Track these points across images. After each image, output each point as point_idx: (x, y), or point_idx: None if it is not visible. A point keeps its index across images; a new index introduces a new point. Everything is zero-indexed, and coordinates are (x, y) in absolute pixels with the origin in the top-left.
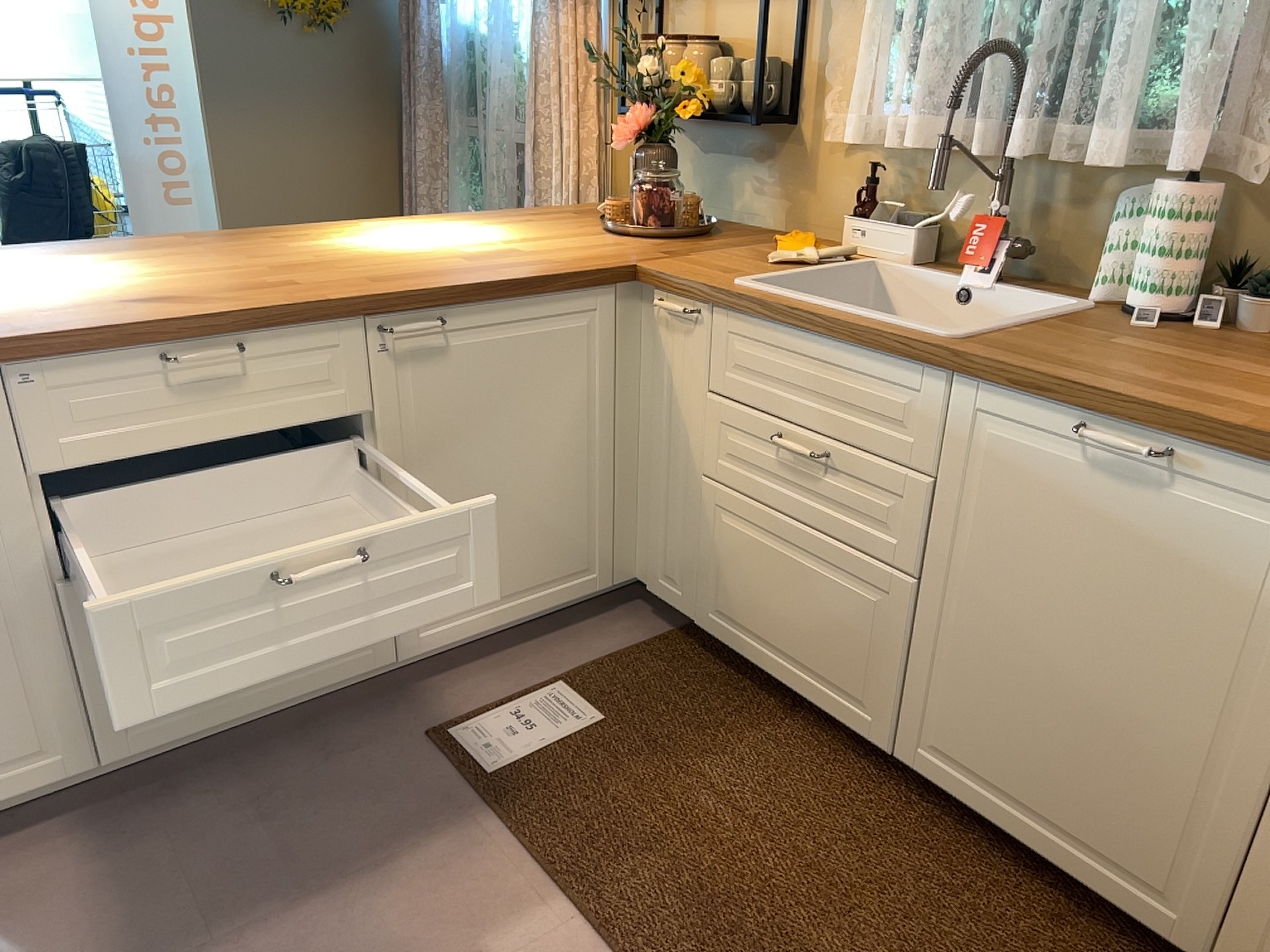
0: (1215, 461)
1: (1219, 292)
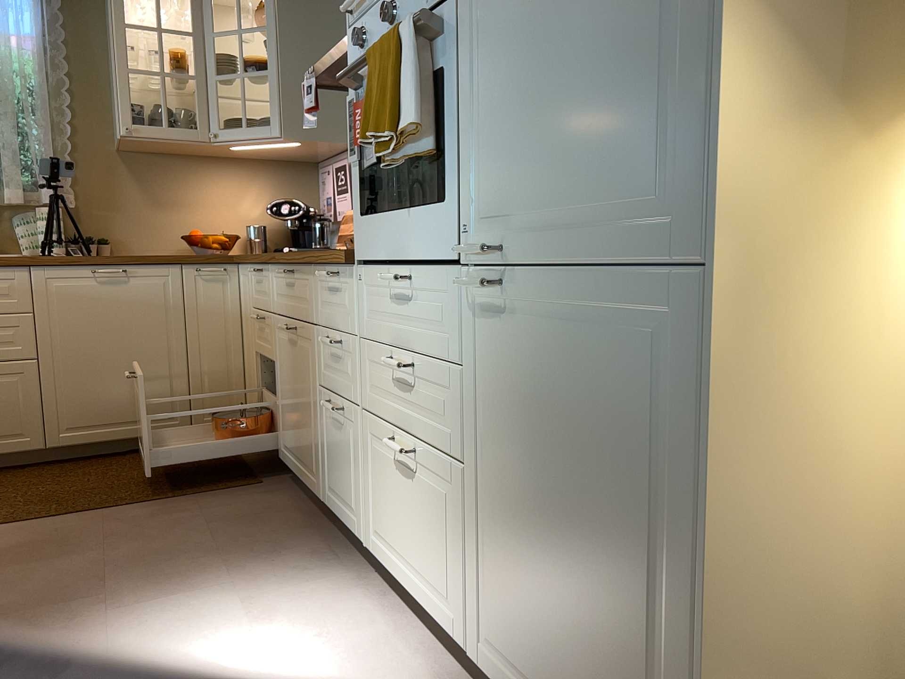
0: (139, 268)
1: (70, 248)
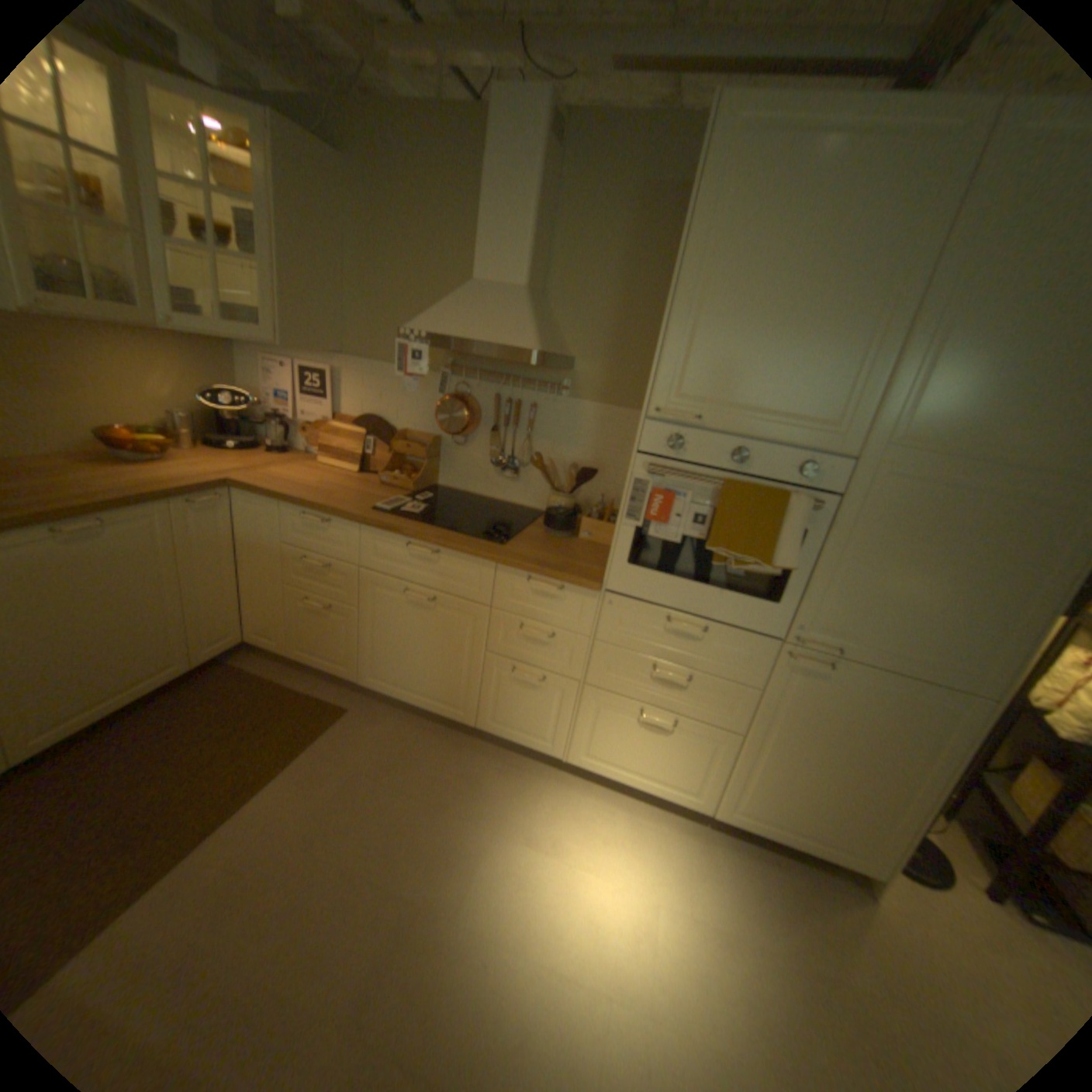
0: (117, 515)
1: None
